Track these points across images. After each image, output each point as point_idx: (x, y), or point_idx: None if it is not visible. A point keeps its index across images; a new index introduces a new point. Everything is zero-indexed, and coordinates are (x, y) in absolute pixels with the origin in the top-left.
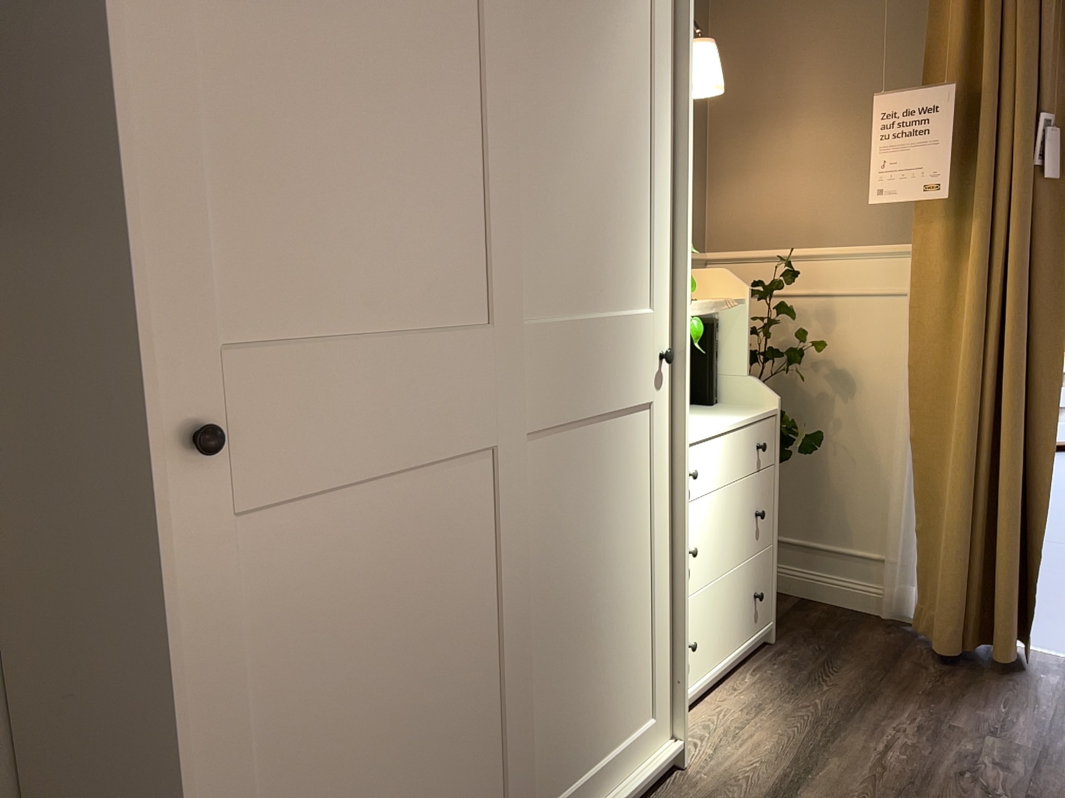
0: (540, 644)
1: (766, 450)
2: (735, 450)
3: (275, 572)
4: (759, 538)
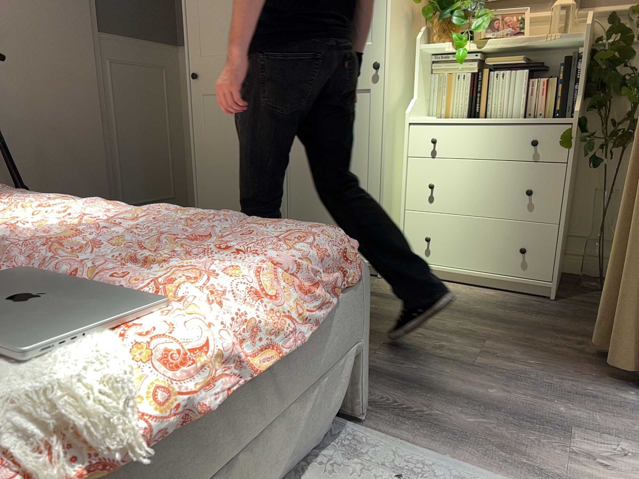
0: (297, 172)
1: (533, 145)
2: (494, 138)
3: (211, 112)
4: (531, 211)
